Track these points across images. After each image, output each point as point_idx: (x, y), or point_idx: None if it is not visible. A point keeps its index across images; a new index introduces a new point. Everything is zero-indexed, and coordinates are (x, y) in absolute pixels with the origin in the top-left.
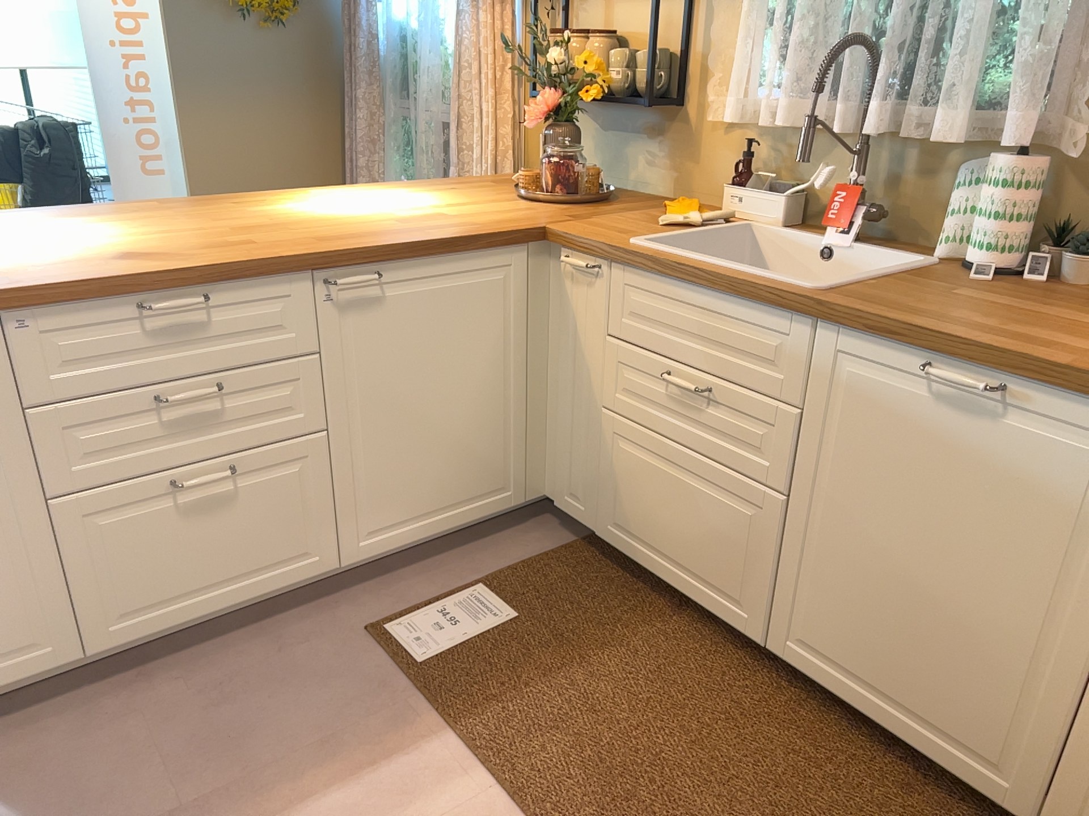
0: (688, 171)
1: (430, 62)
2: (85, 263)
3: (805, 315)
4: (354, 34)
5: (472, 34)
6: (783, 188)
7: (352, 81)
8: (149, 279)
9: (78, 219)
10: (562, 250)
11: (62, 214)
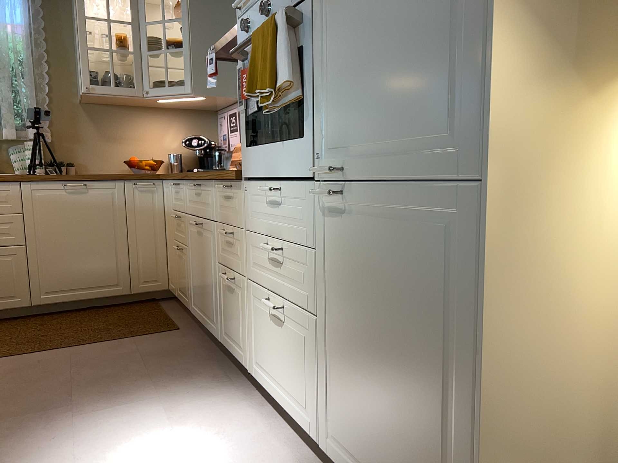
0: None
1: None
2: None
3: (16, 181)
4: None
5: None
6: None
7: None
8: None
9: None
10: None
11: None
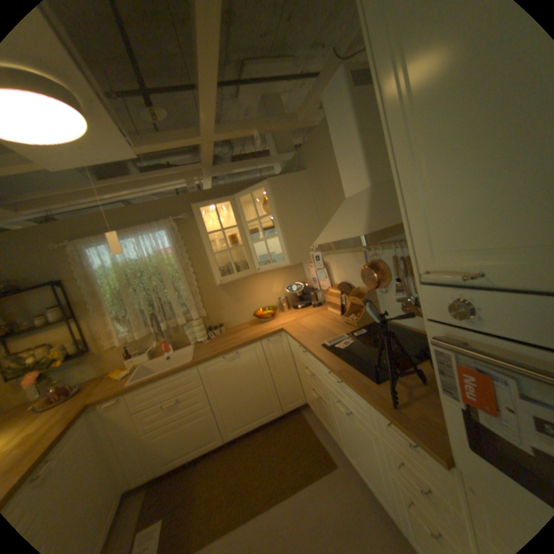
0: (101, 365)
1: None
2: None
3: (194, 366)
4: None
5: None
6: (143, 352)
7: None
8: None
9: None
10: (95, 407)
11: None
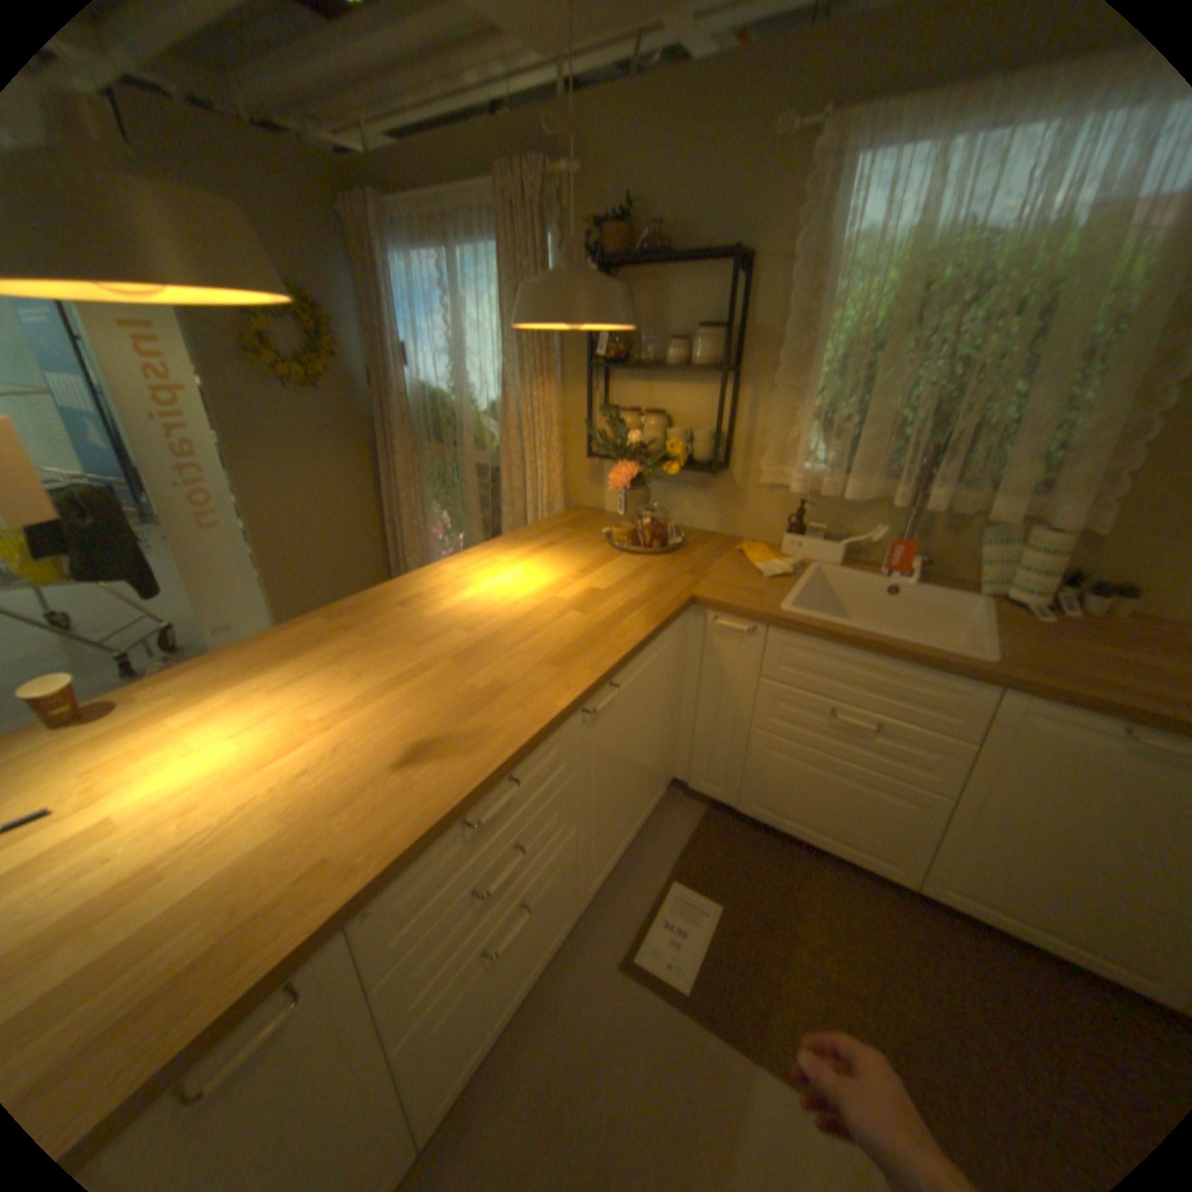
0: (734, 515)
1: (470, 420)
2: (379, 785)
3: (1001, 686)
4: (380, 392)
5: (522, 404)
6: (838, 536)
7: (383, 430)
8: (472, 793)
9: (268, 673)
10: (704, 610)
11: (238, 665)
